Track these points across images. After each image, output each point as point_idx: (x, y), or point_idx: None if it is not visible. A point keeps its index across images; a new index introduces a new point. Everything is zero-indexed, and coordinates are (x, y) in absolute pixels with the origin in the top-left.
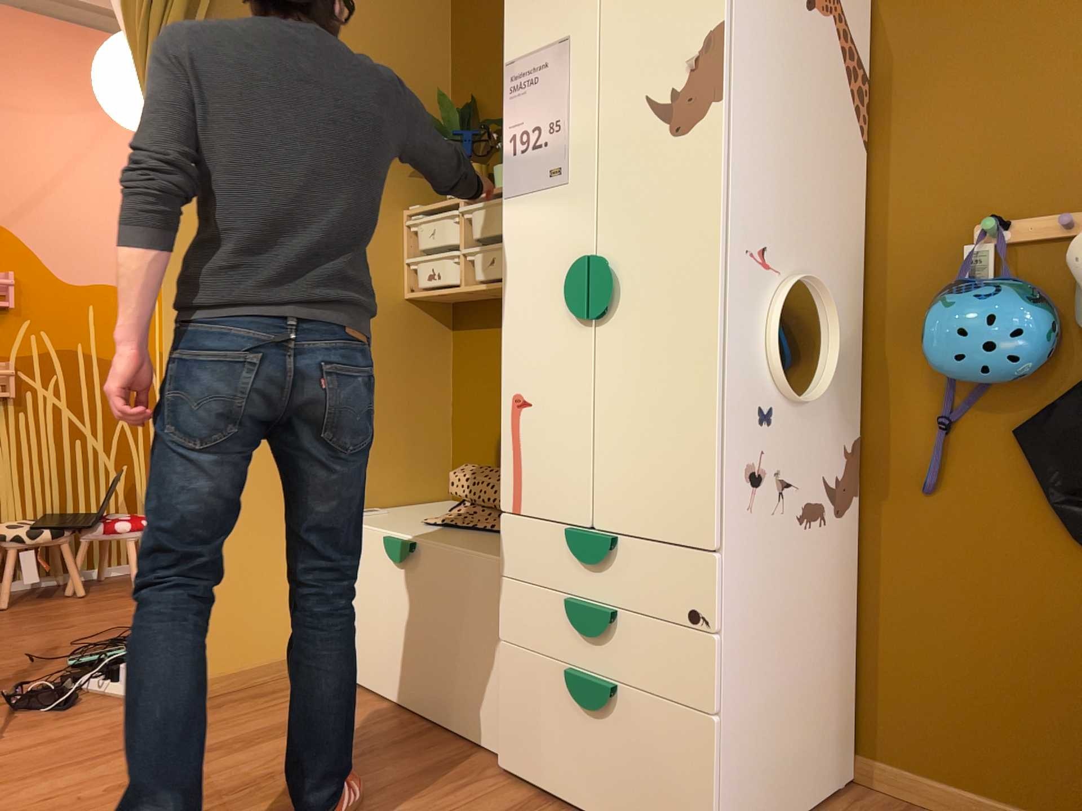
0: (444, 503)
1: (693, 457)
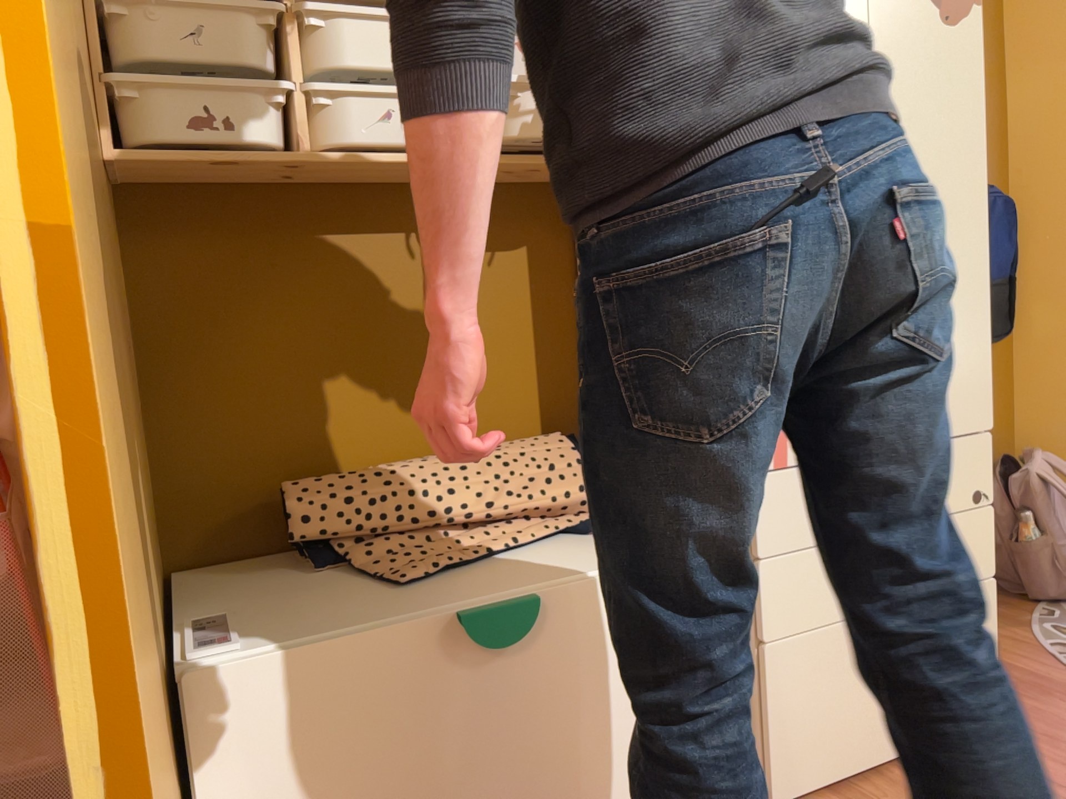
0: (192, 576)
1: (975, 347)
